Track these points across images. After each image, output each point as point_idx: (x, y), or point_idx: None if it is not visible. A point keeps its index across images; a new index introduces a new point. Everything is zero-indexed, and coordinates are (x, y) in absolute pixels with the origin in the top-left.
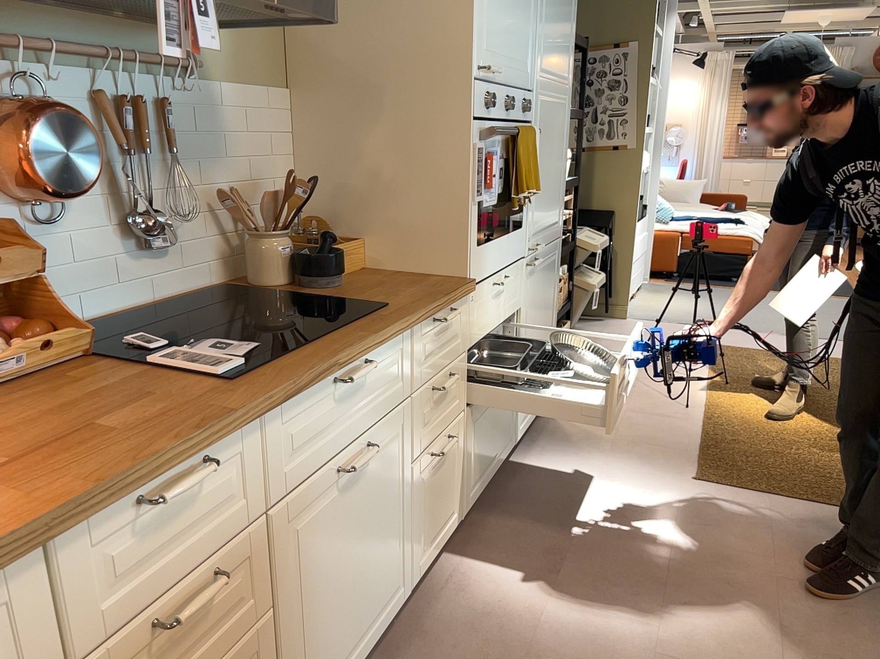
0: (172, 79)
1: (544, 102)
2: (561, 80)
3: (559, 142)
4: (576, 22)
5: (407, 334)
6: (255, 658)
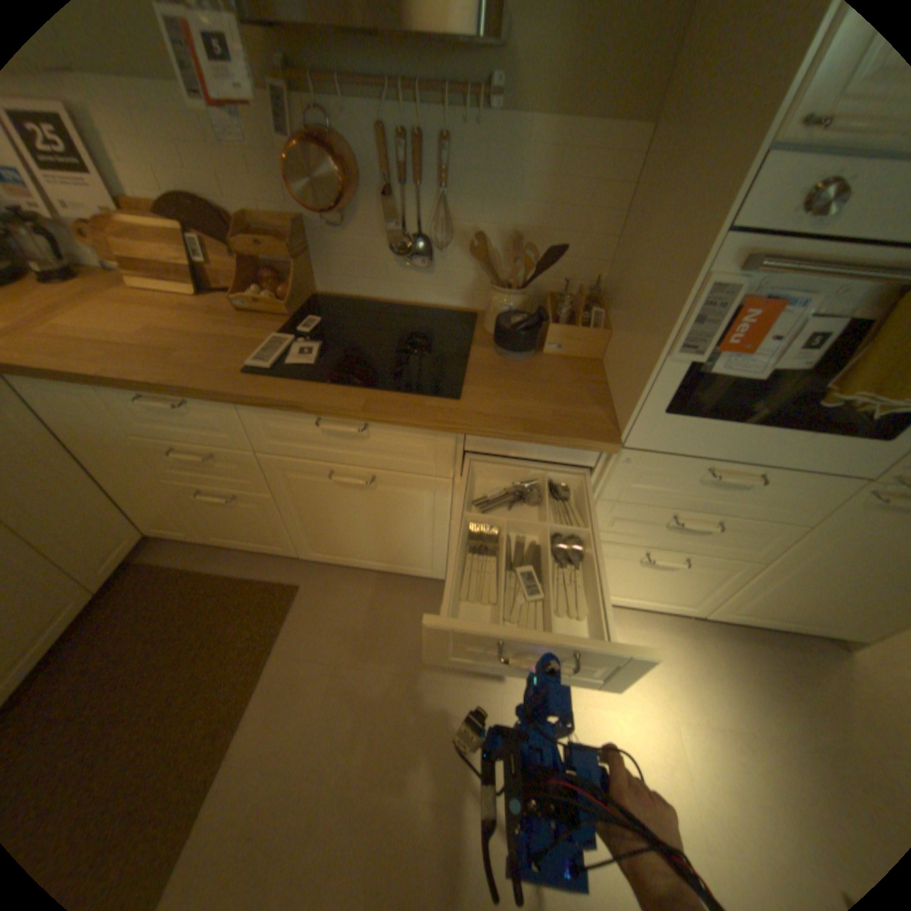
0: (461, 104)
1: None
2: None
3: None
4: None
5: (442, 433)
6: (259, 507)
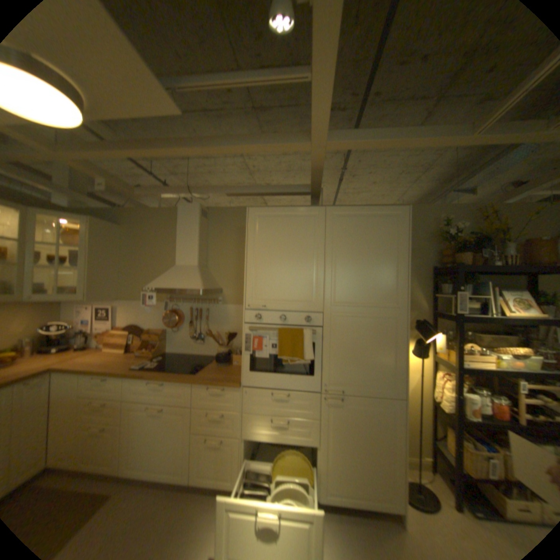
0: (212, 304)
1: (346, 316)
2: (382, 304)
3: (385, 338)
4: (409, 270)
5: (186, 387)
6: (112, 437)
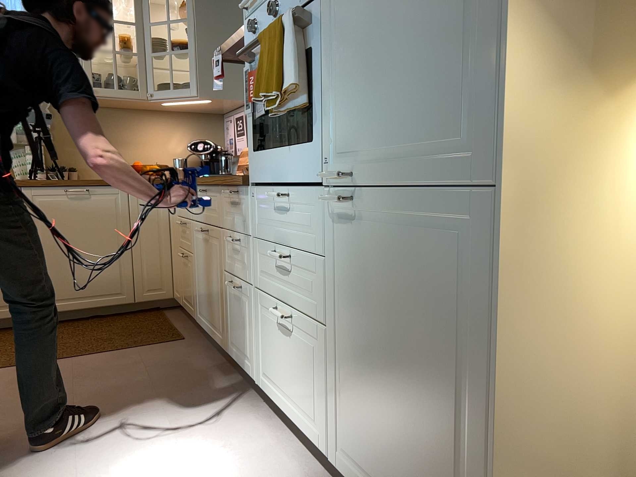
0: None
1: None
2: None
3: None
4: None
5: (216, 189)
6: (191, 265)
